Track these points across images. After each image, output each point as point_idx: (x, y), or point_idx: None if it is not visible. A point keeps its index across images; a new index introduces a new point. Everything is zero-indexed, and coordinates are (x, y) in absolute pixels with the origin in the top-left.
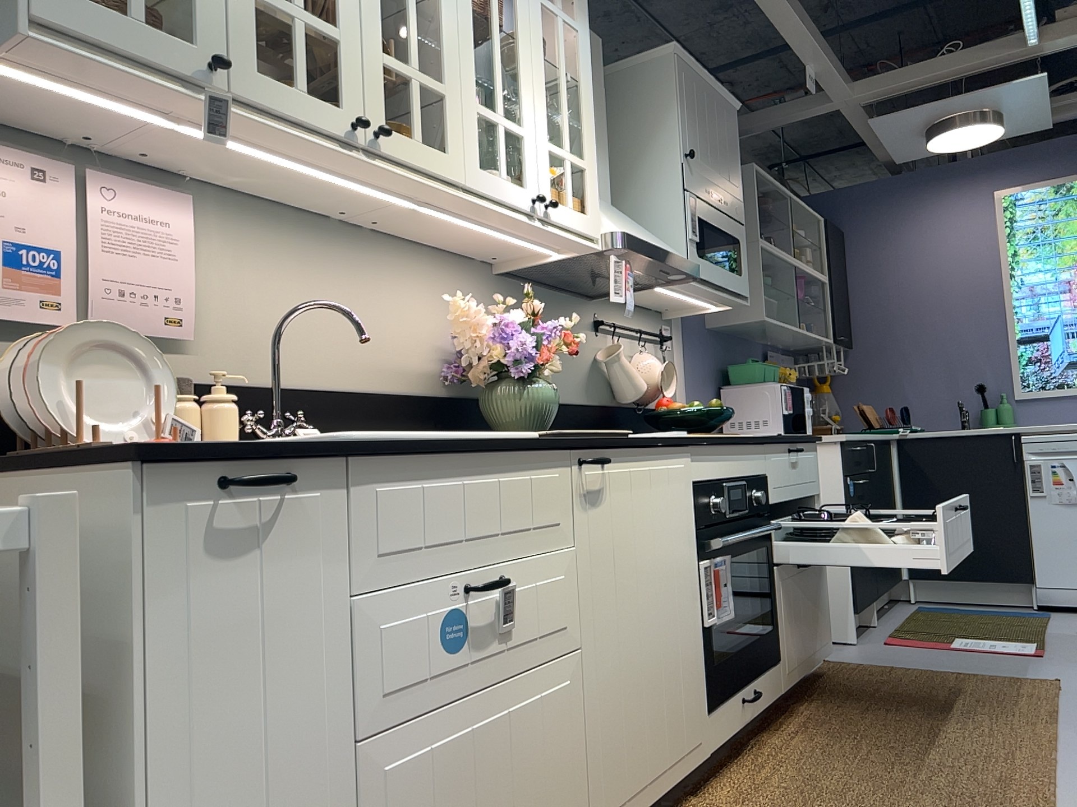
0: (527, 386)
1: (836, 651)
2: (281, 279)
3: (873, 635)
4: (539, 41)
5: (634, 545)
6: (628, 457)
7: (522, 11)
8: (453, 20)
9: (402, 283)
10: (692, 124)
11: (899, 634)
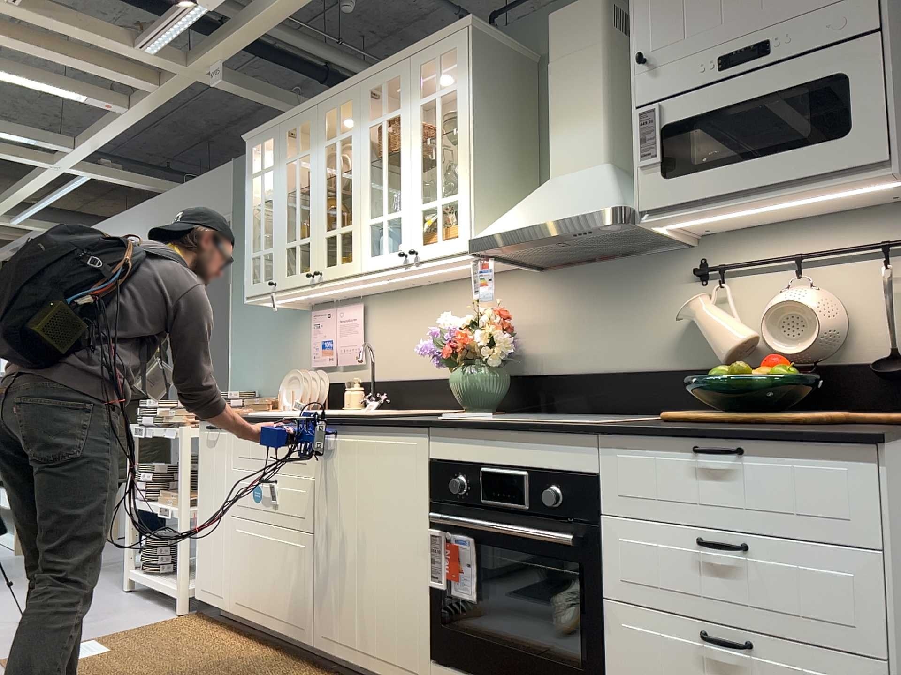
0: (457, 372)
1: None
2: (399, 325)
3: None
4: (416, 136)
5: (355, 490)
6: (355, 432)
7: (403, 129)
8: (356, 183)
9: (460, 306)
10: (660, 5)
11: None
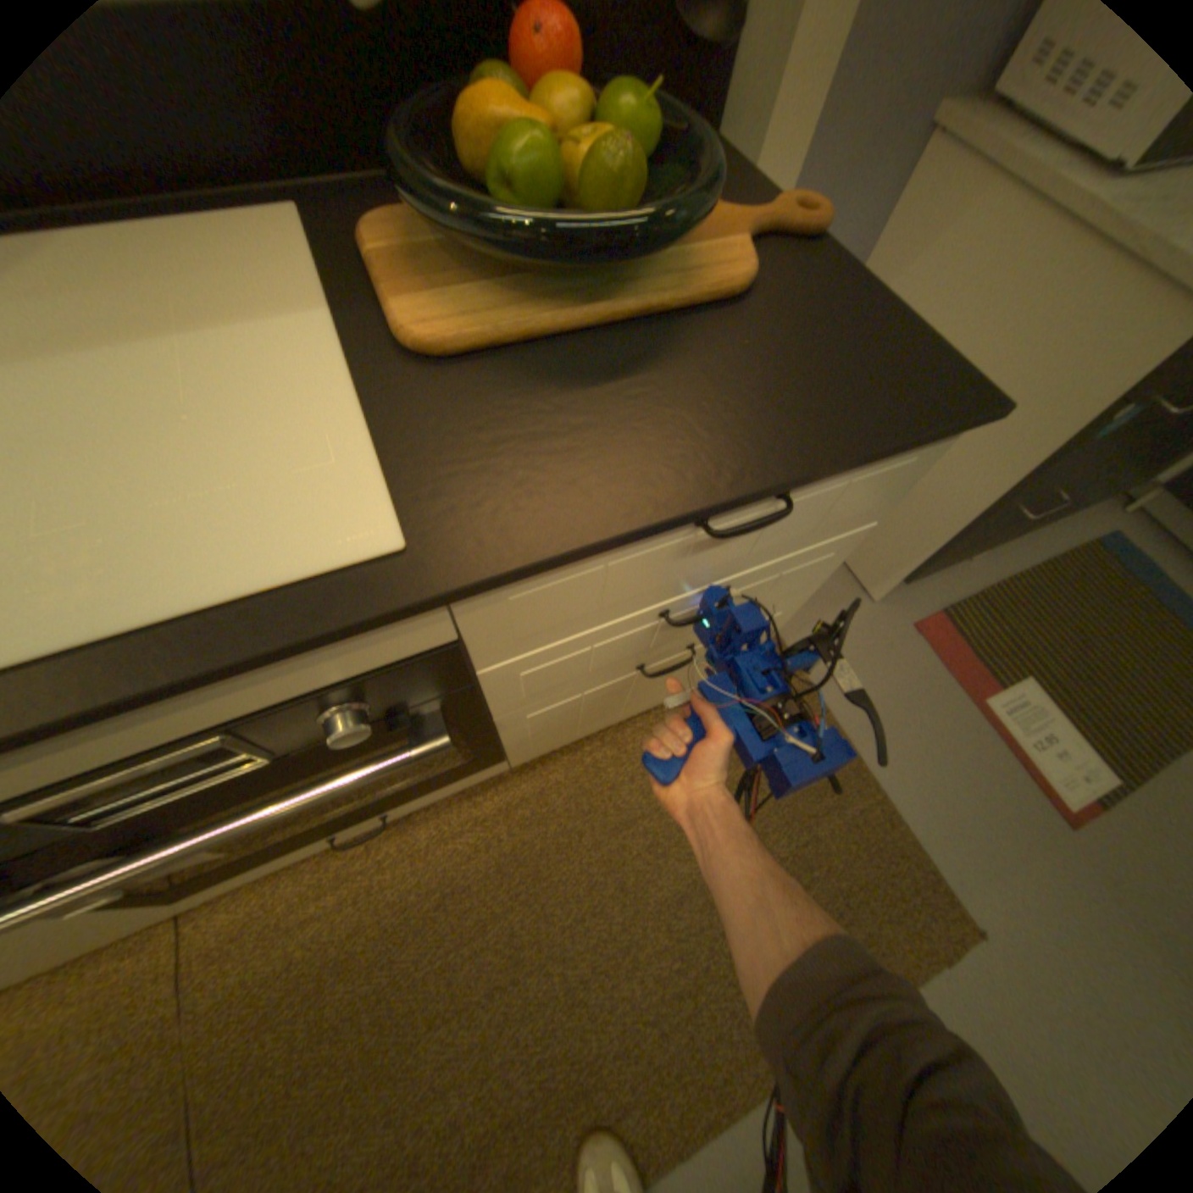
0: None
1: (822, 605)
2: None
3: (932, 585)
4: None
5: None
6: None
7: None
8: None
9: None
10: None
11: (967, 610)
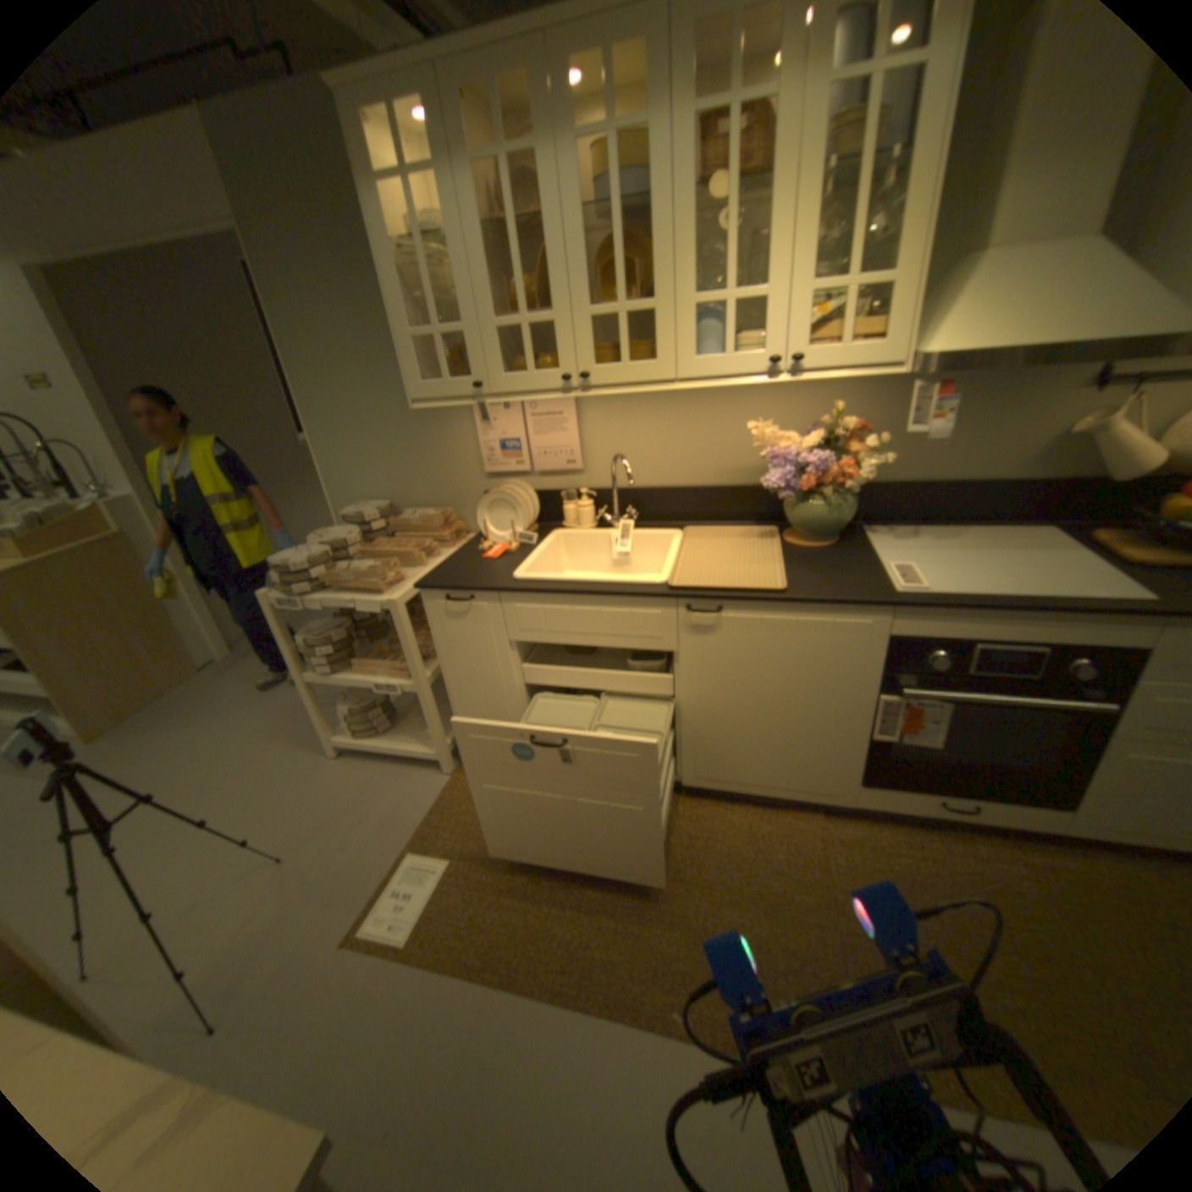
0: (807, 503)
1: None
2: (638, 424)
3: None
4: (815, 151)
5: (759, 666)
6: (762, 610)
7: (785, 129)
8: (666, 227)
9: (744, 403)
10: None
11: None
